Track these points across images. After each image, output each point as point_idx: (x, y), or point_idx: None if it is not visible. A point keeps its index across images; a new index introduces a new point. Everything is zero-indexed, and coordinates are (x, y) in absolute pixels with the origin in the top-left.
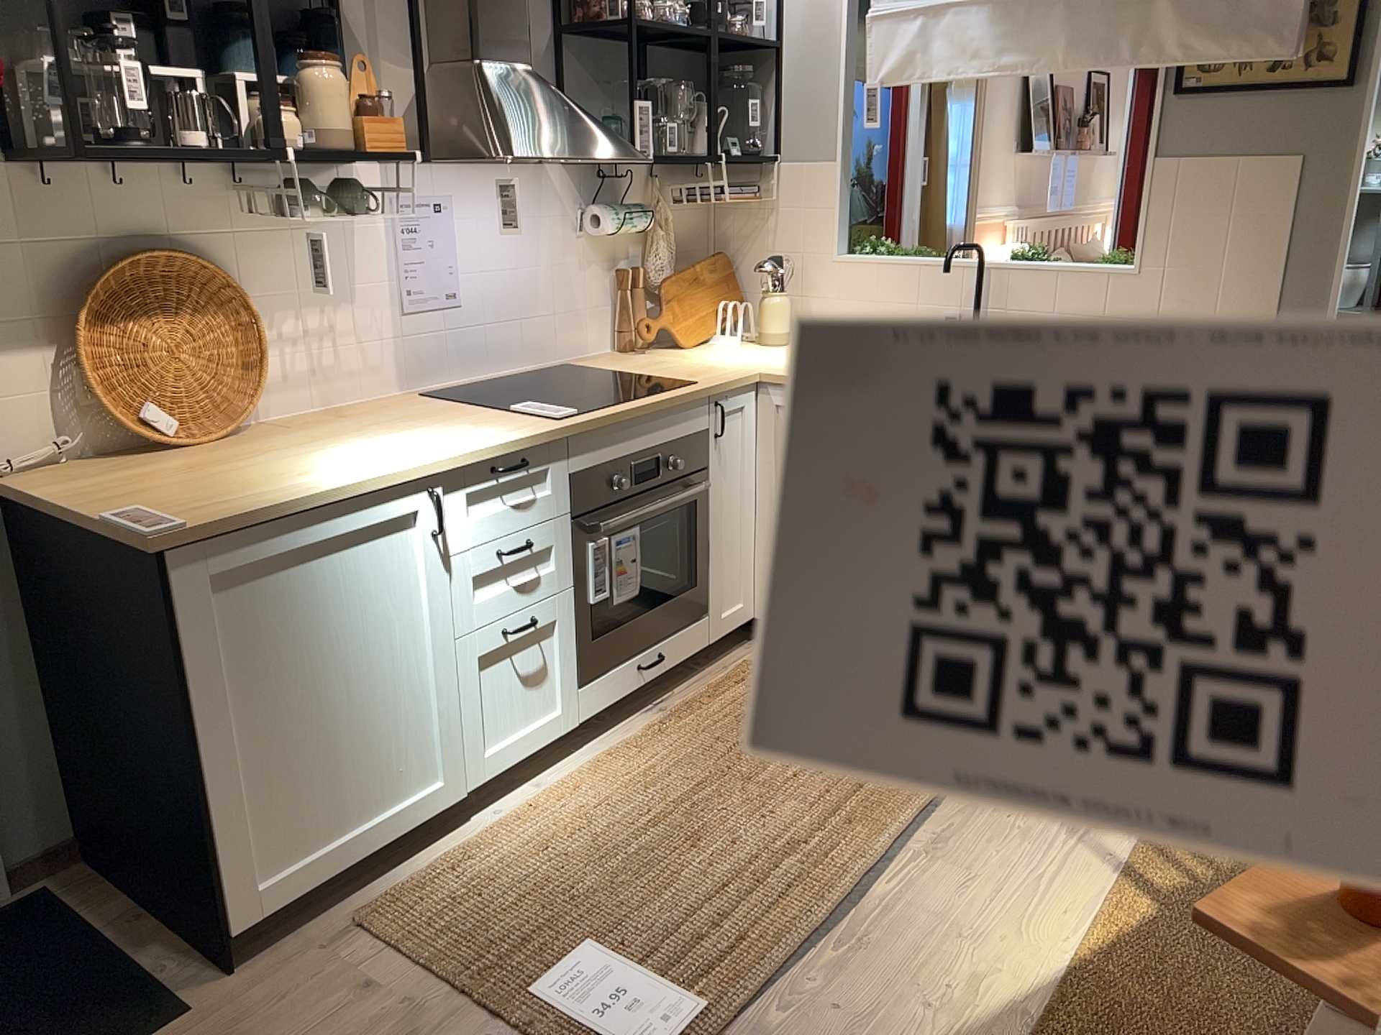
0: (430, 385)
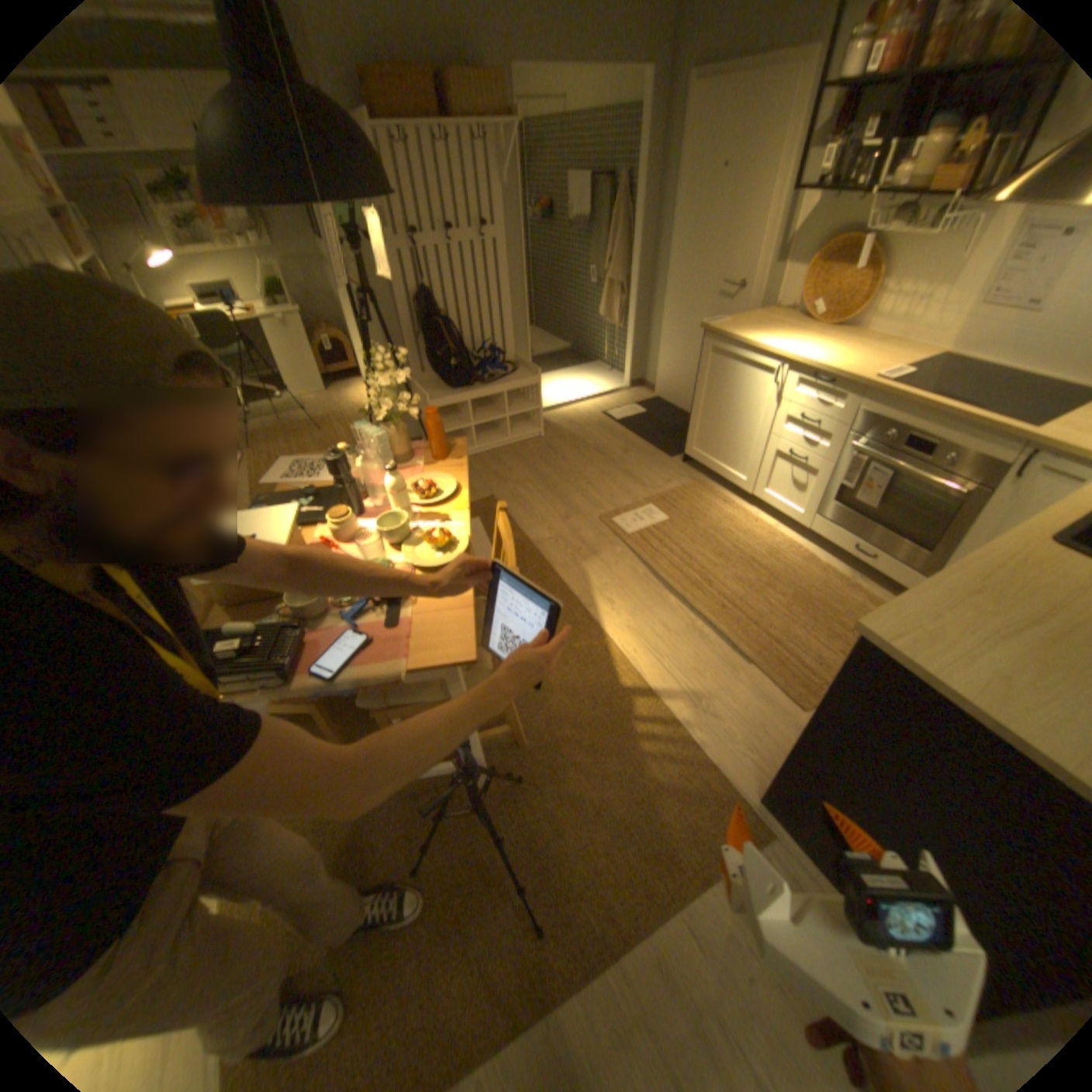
0: (973, 353)
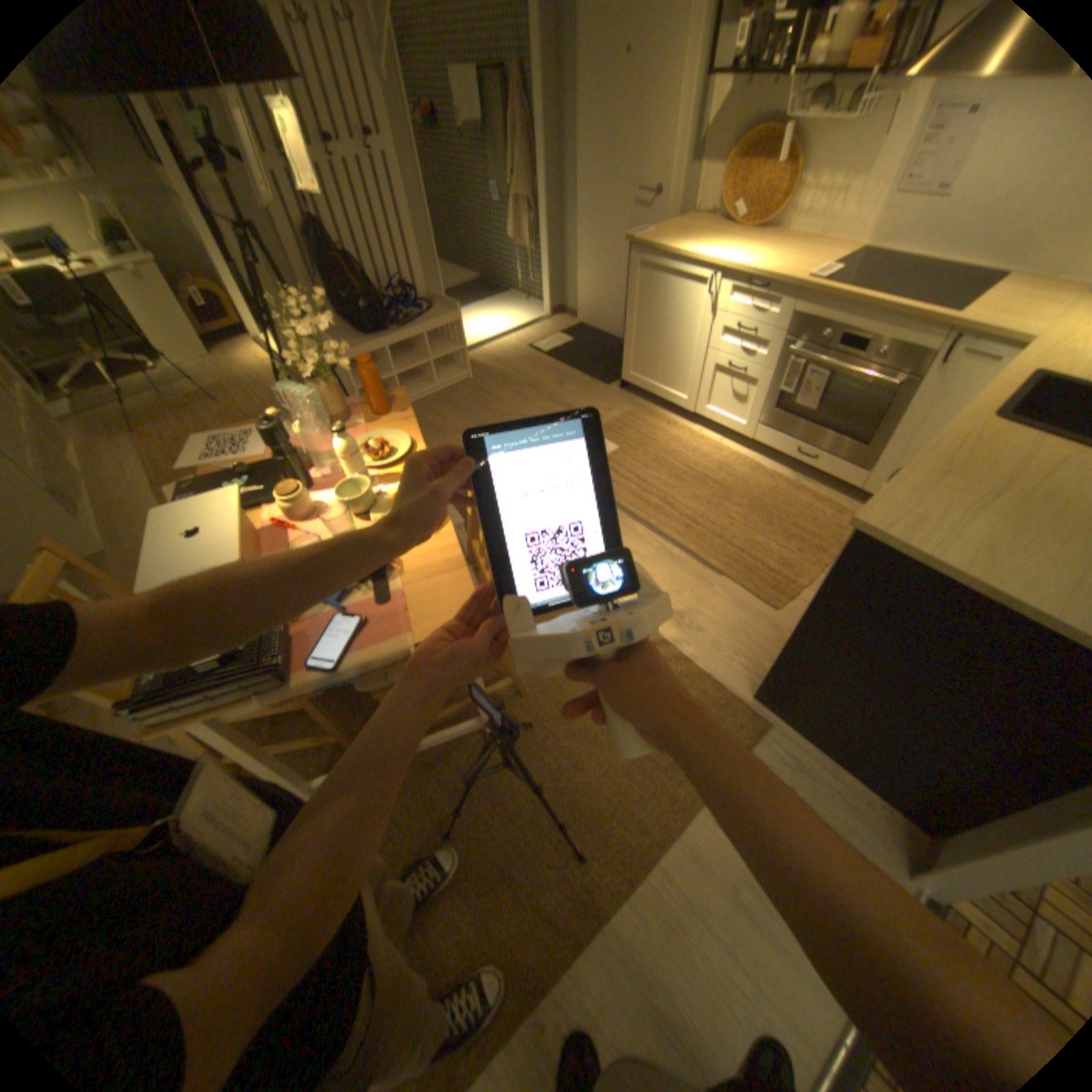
0: (889, 246)
